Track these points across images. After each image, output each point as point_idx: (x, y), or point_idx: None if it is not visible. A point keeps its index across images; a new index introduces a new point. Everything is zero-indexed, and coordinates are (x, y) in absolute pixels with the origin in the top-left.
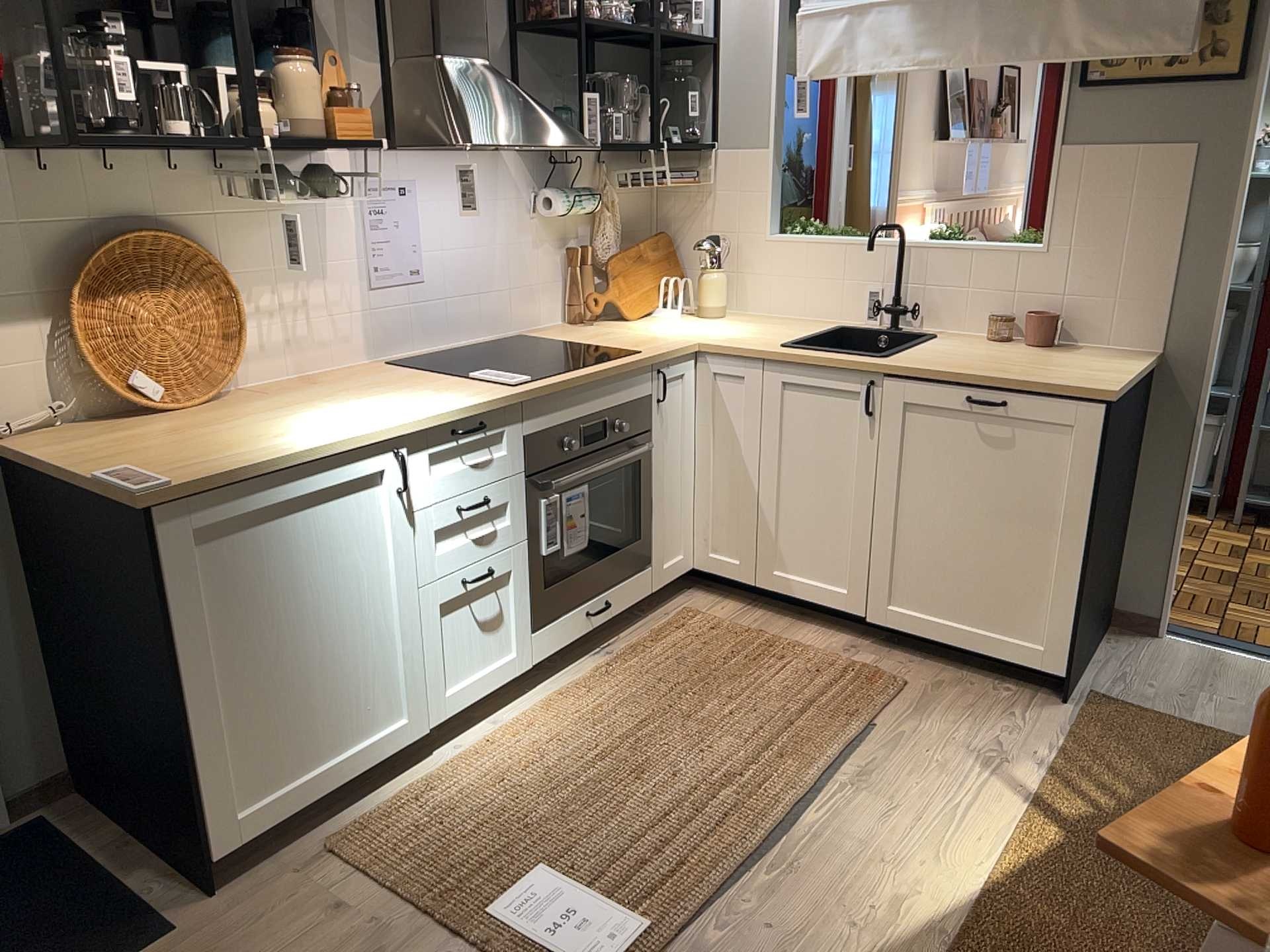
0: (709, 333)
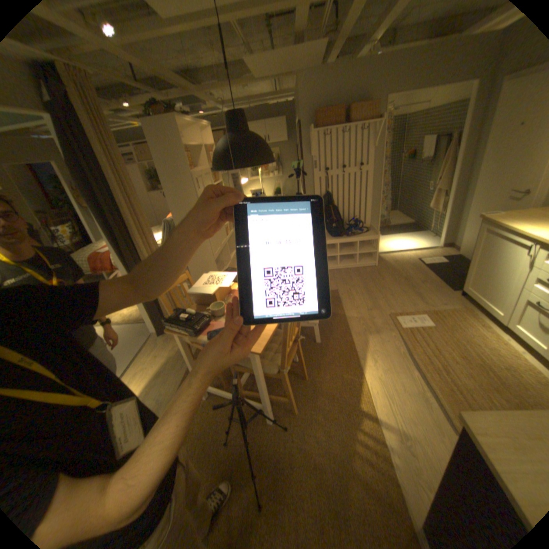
0: None
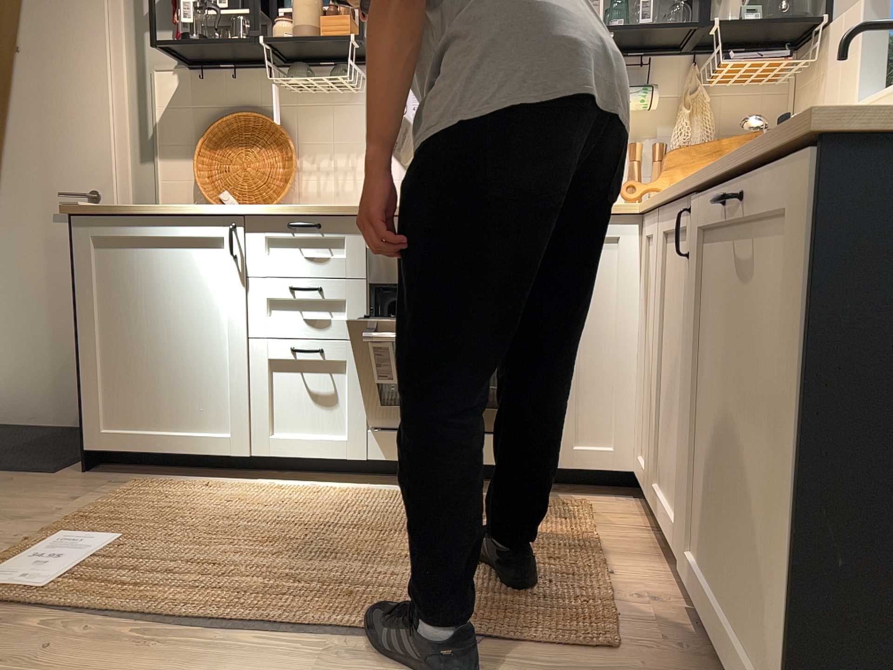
0: None
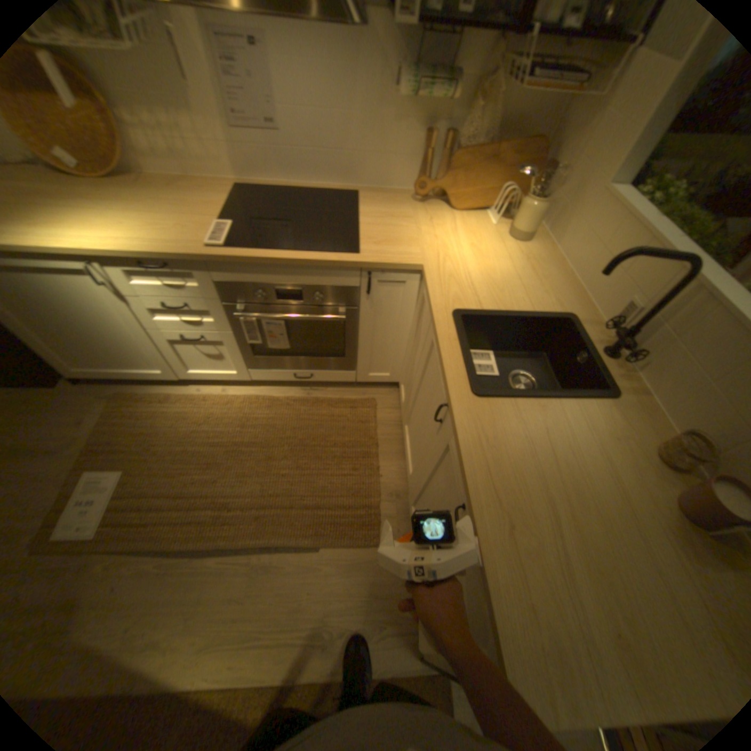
0: (461, 256)
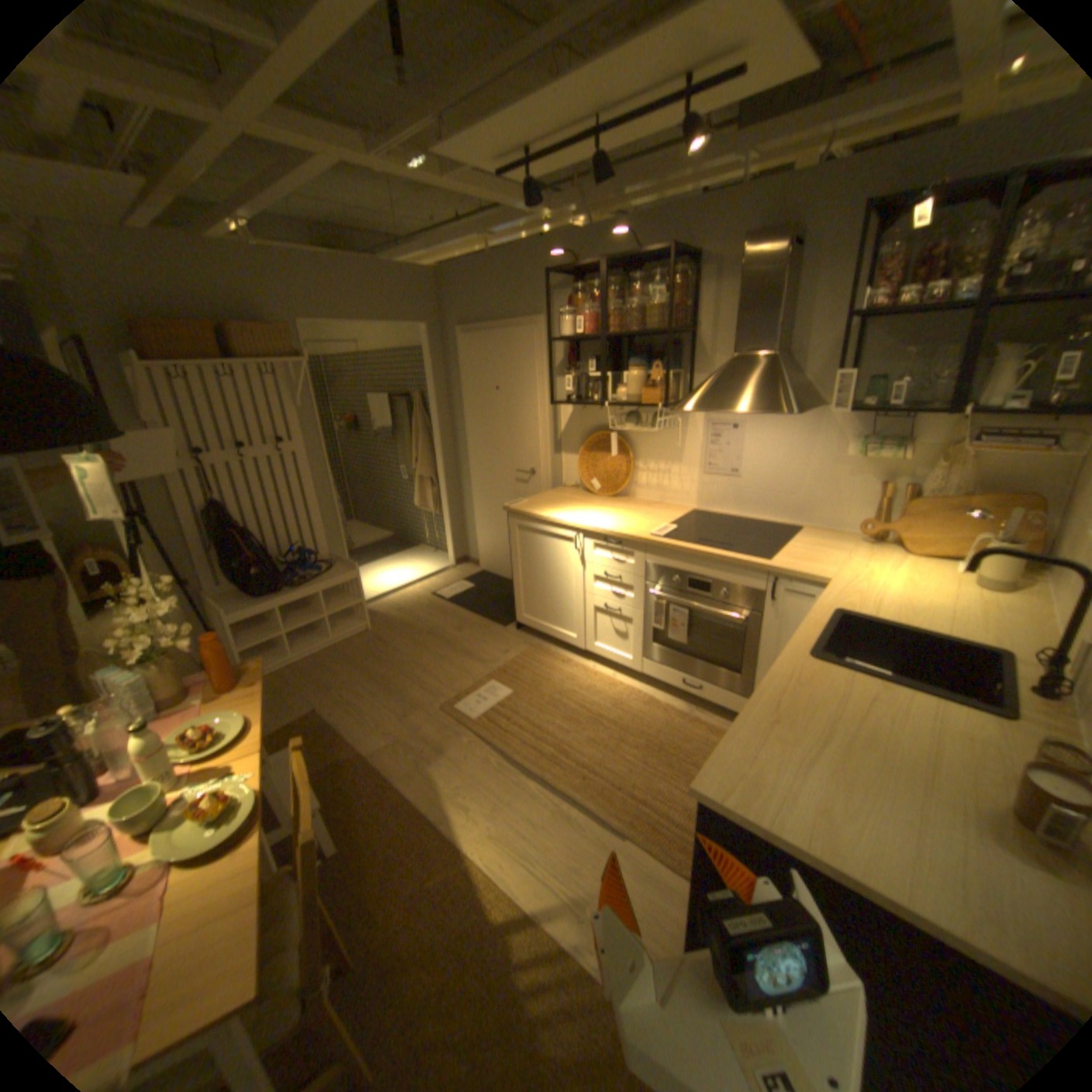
0: (887, 584)
